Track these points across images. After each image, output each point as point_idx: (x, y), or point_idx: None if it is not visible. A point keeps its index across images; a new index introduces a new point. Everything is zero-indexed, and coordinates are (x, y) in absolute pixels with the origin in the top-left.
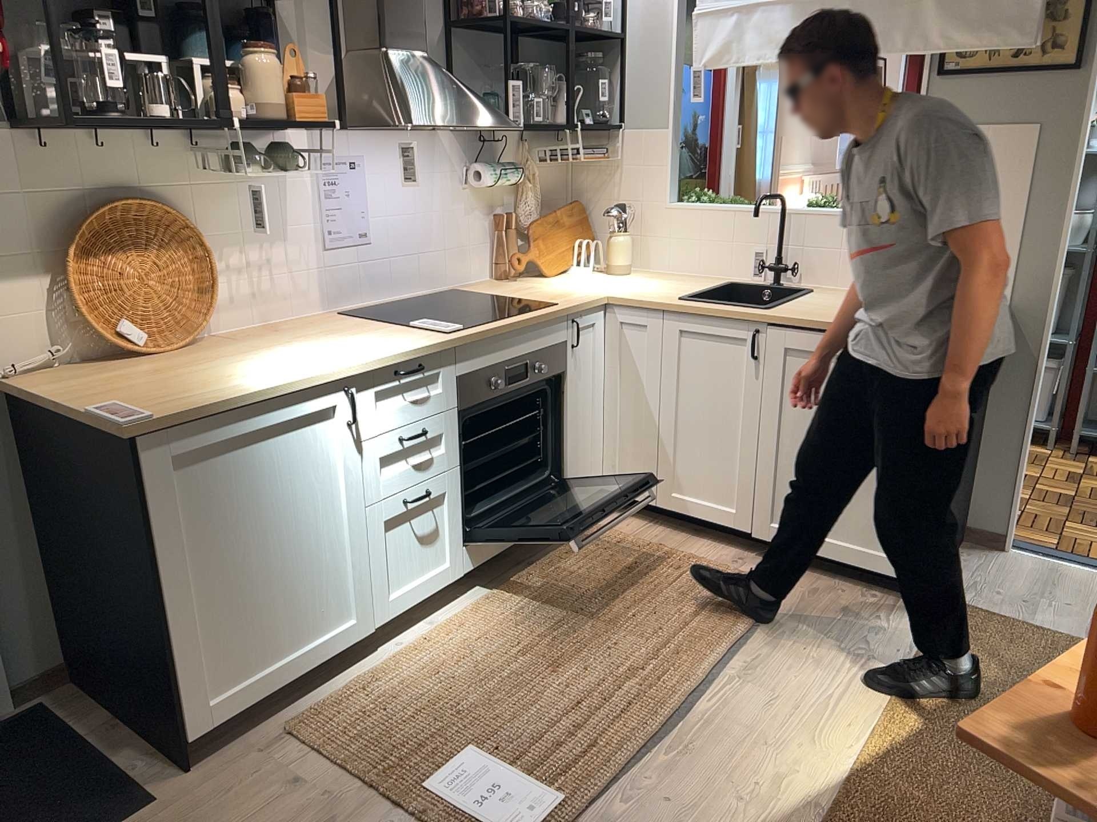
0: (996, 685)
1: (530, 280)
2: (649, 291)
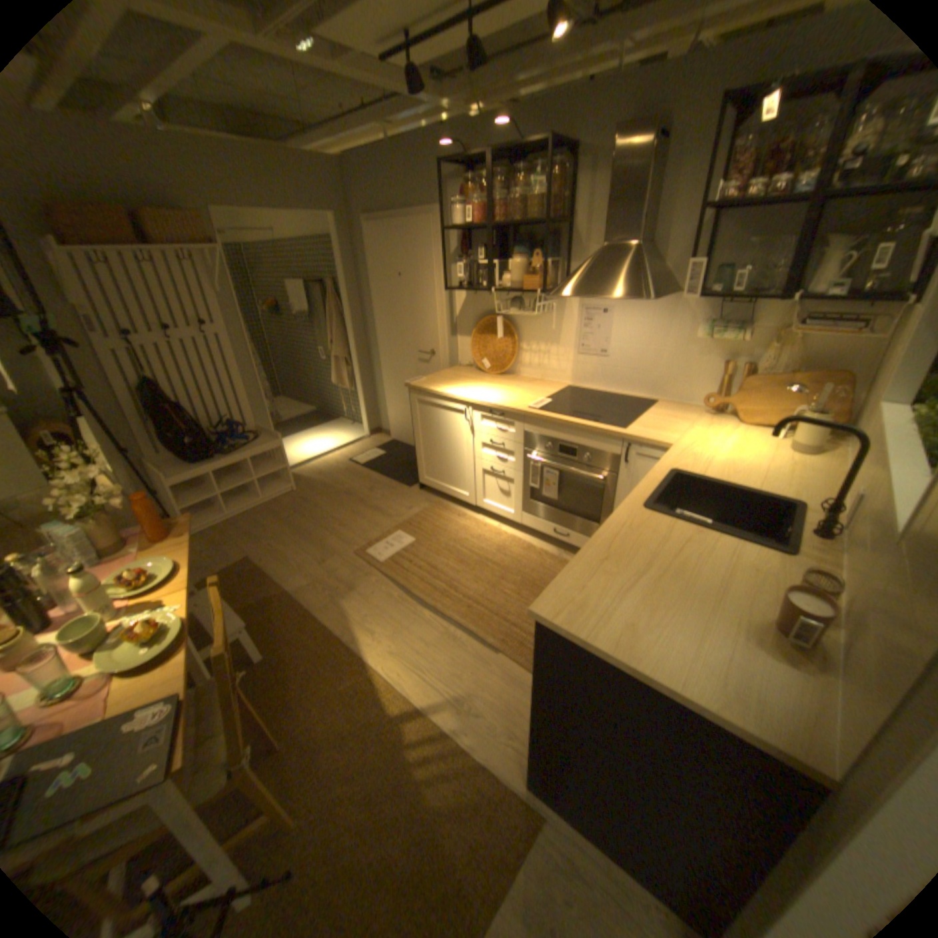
0: (415, 789)
1: (723, 419)
2: (707, 461)
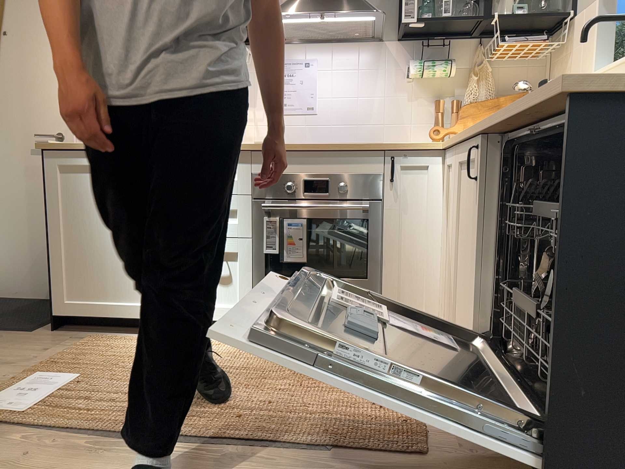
0: None
1: None
2: None
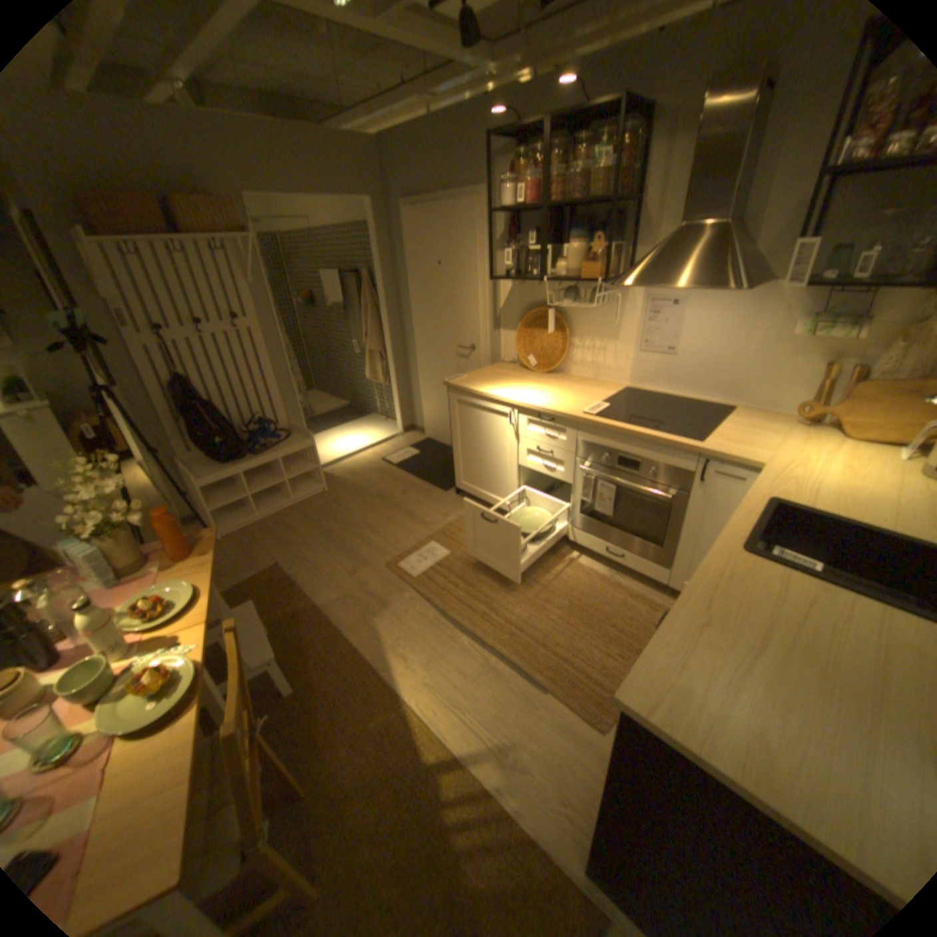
0: (454, 863)
1: (822, 432)
2: (814, 487)
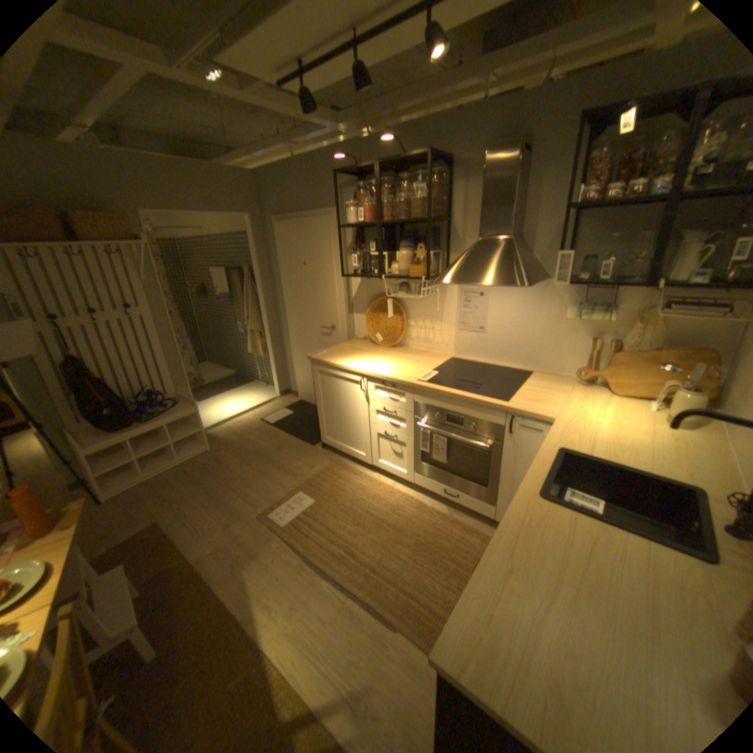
0: None
1: (596, 390)
2: (592, 437)
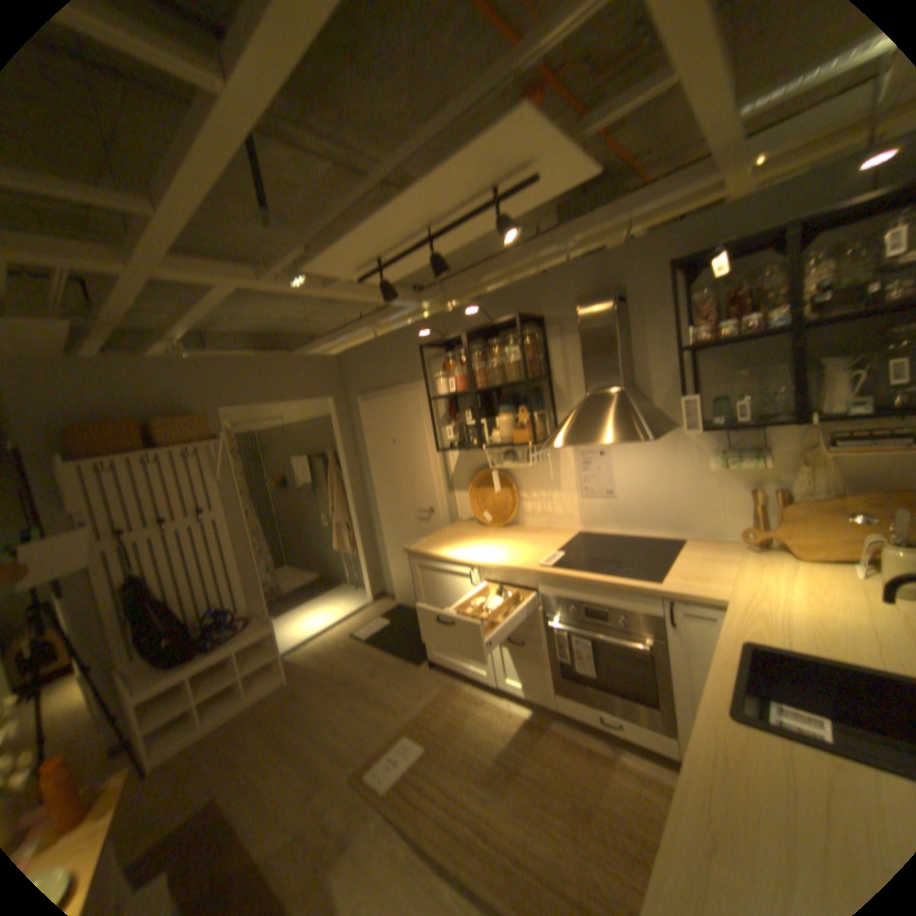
0: None
1: (774, 556)
2: (784, 622)
